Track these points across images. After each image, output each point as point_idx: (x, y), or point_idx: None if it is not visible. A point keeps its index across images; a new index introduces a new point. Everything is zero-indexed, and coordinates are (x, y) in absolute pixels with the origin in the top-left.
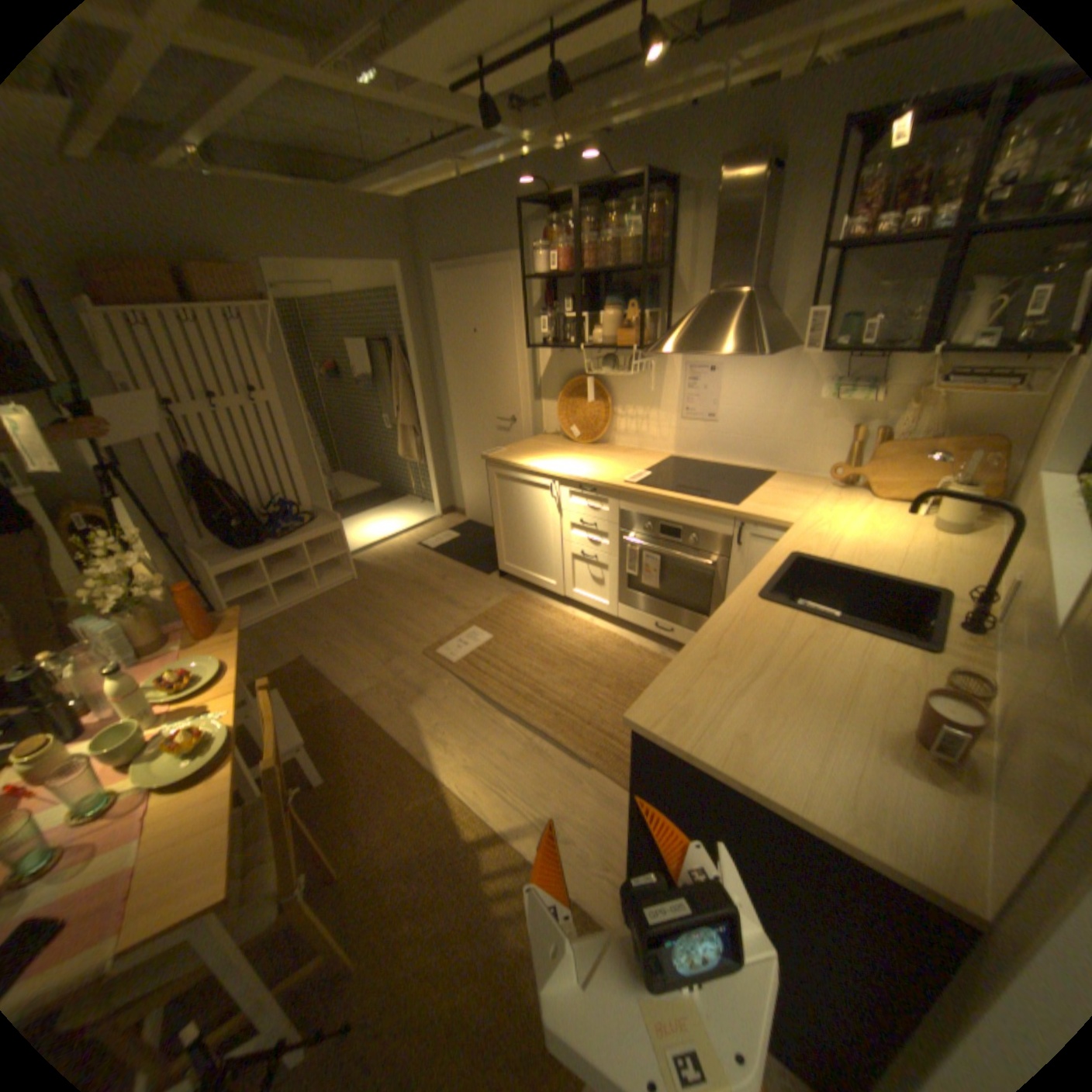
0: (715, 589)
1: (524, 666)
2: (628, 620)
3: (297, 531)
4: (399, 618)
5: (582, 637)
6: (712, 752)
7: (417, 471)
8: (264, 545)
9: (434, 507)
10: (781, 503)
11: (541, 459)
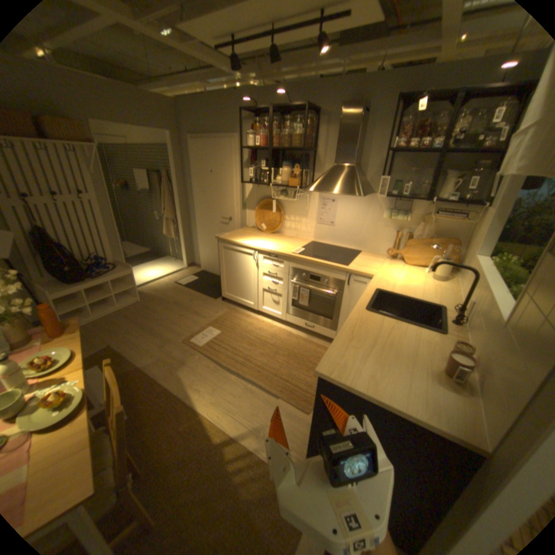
0: (335, 306)
1: (239, 347)
2: (291, 322)
3: (105, 274)
4: (167, 323)
5: (268, 331)
6: (360, 385)
7: (173, 243)
8: (85, 281)
9: (183, 263)
10: (366, 266)
11: (248, 240)
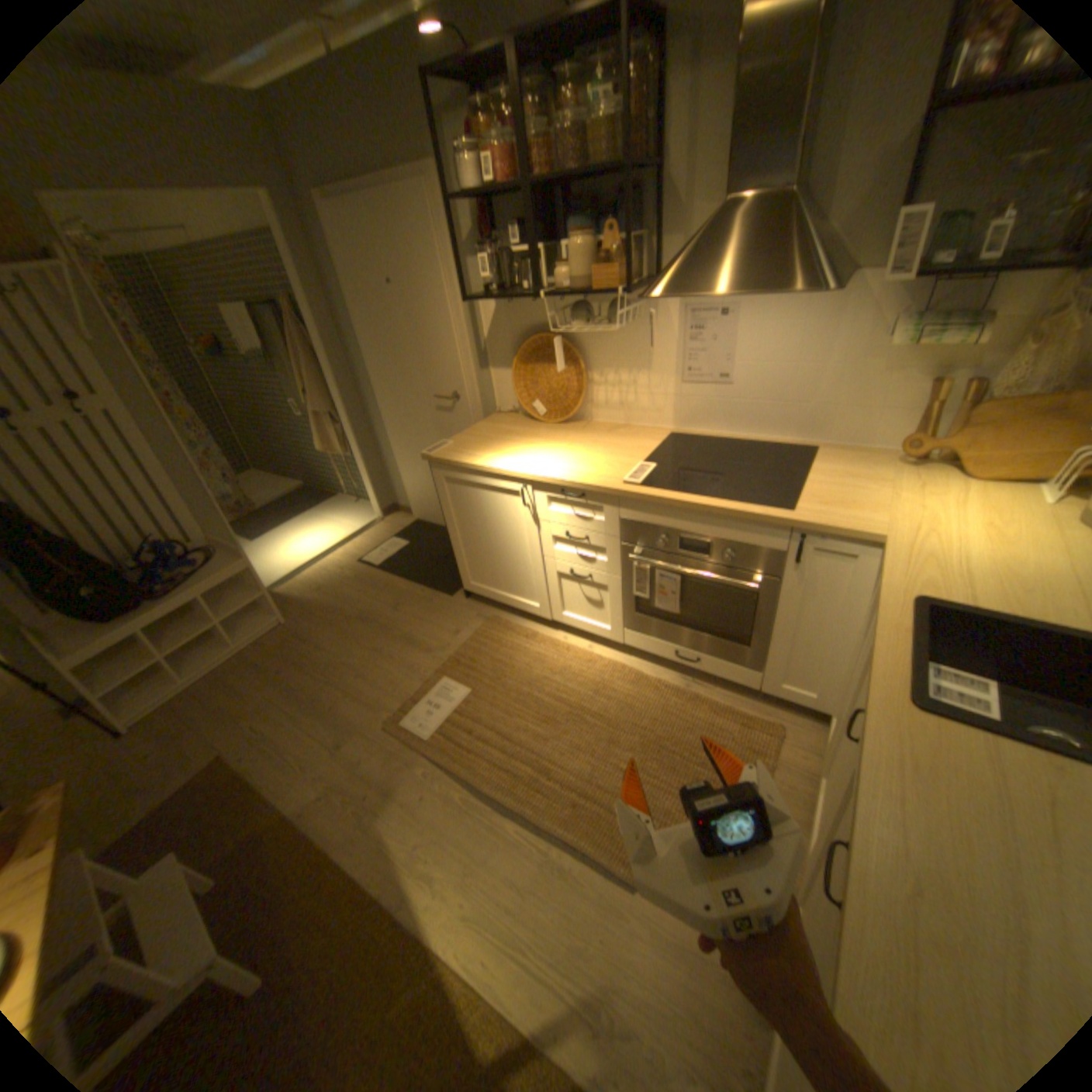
0: (759, 614)
1: (518, 732)
2: (638, 647)
3: (188, 582)
4: (346, 676)
5: (584, 675)
6: None
7: (344, 466)
8: (141, 610)
9: (372, 509)
10: (850, 500)
11: (503, 454)
